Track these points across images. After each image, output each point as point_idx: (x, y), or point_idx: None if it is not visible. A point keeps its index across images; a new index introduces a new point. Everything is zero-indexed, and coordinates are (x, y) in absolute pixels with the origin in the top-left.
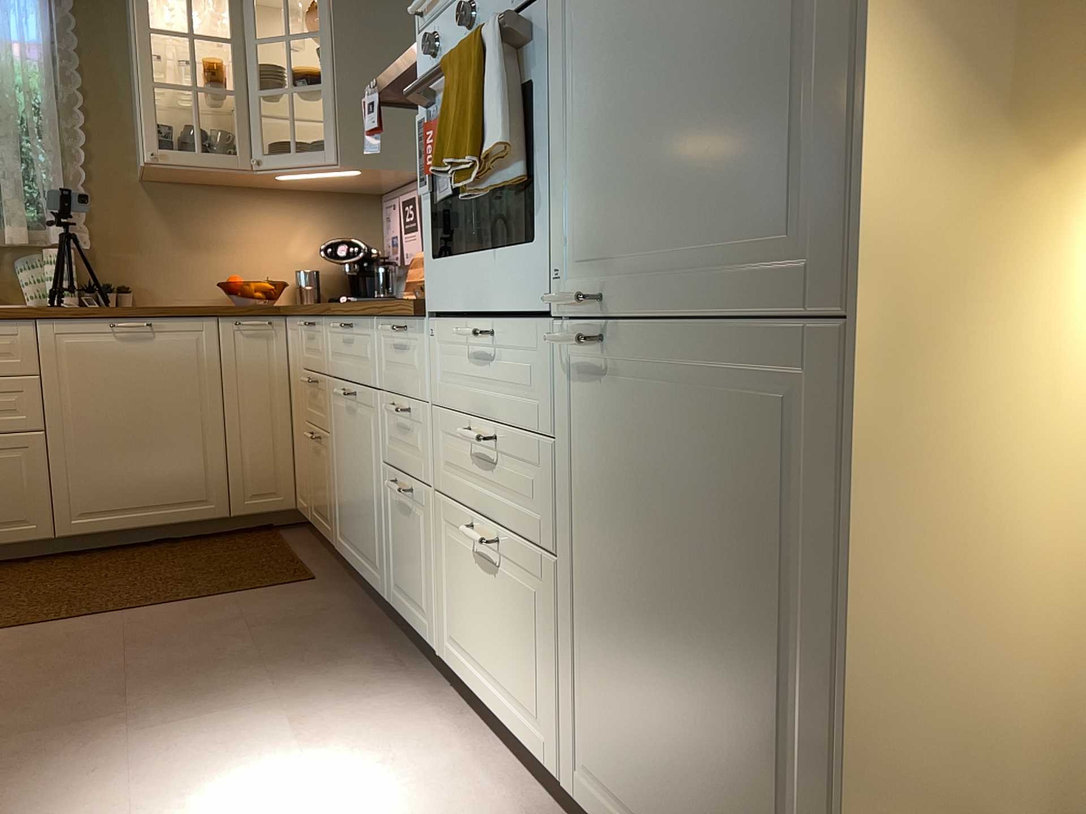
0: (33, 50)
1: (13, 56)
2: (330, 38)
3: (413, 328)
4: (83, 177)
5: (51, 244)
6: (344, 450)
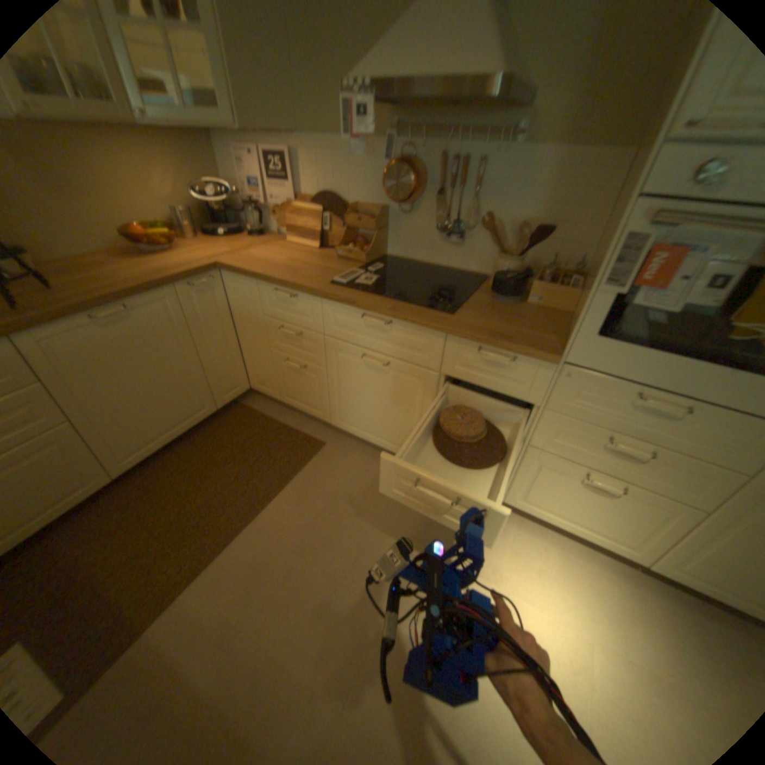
0: None
1: None
2: None
3: (528, 360)
4: None
5: None
6: (356, 383)
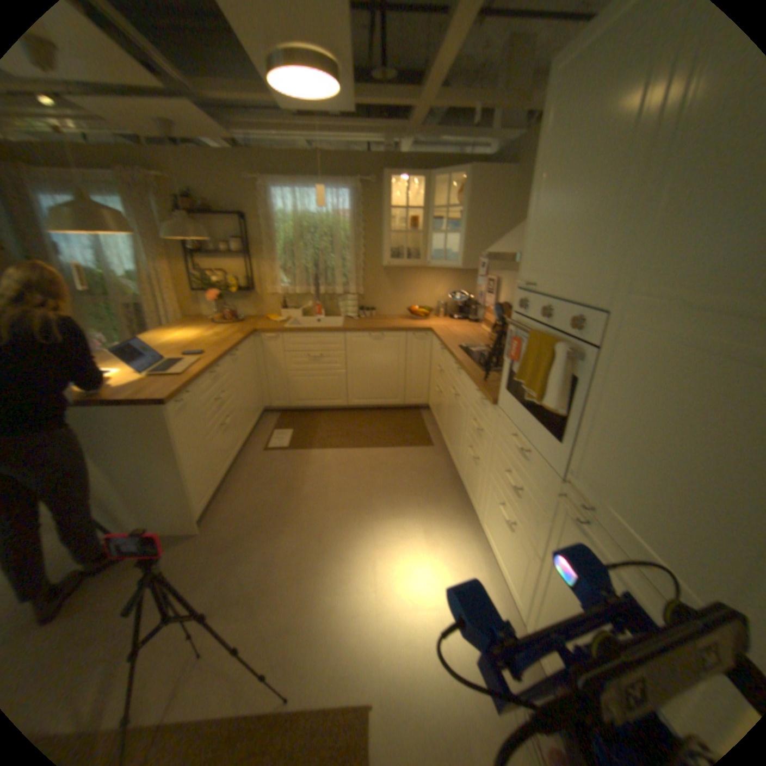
0: (348, 215)
1: (341, 219)
2: (467, 205)
3: (490, 404)
4: (362, 266)
5: (350, 294)
6: (451, 409)
